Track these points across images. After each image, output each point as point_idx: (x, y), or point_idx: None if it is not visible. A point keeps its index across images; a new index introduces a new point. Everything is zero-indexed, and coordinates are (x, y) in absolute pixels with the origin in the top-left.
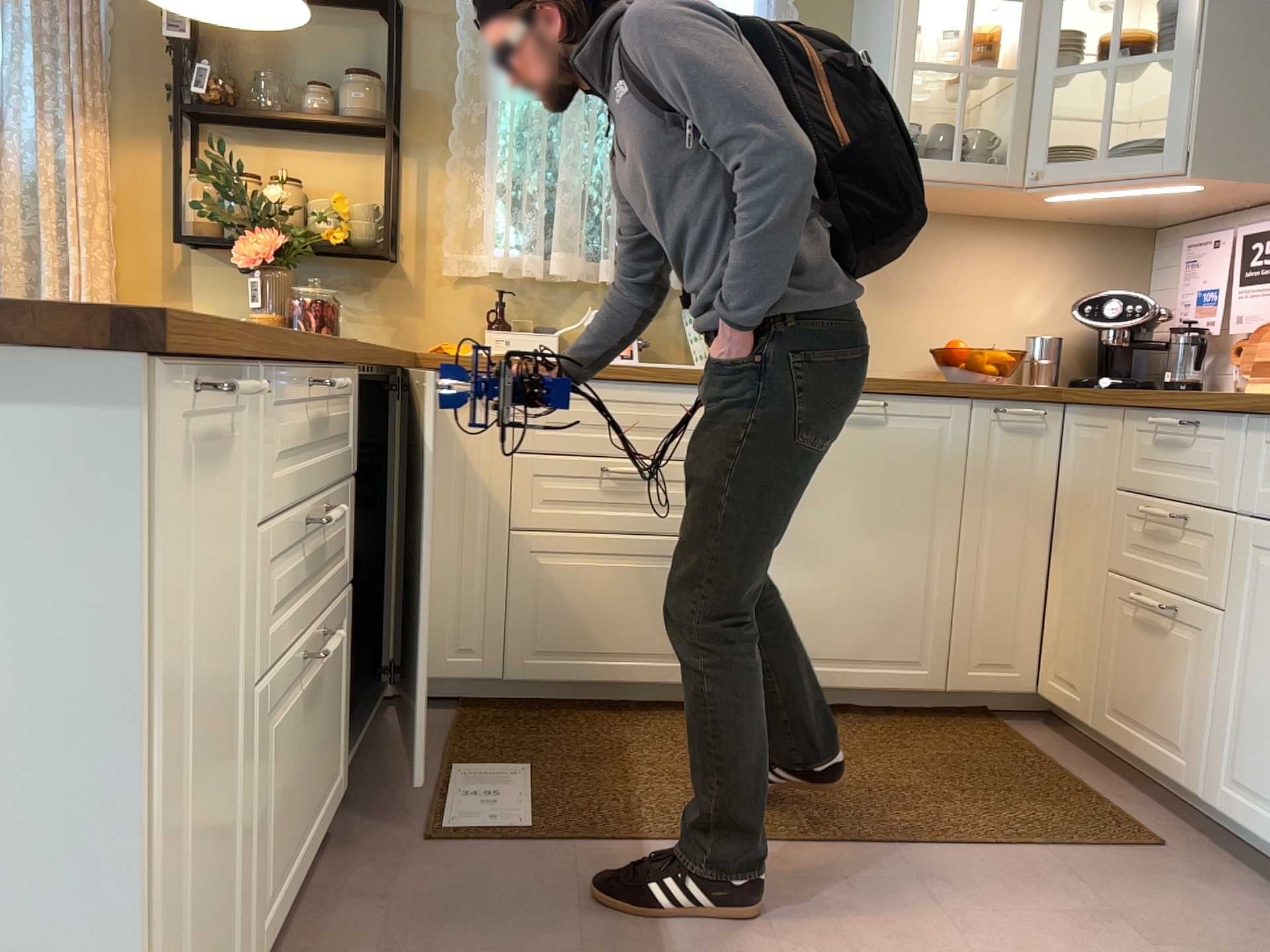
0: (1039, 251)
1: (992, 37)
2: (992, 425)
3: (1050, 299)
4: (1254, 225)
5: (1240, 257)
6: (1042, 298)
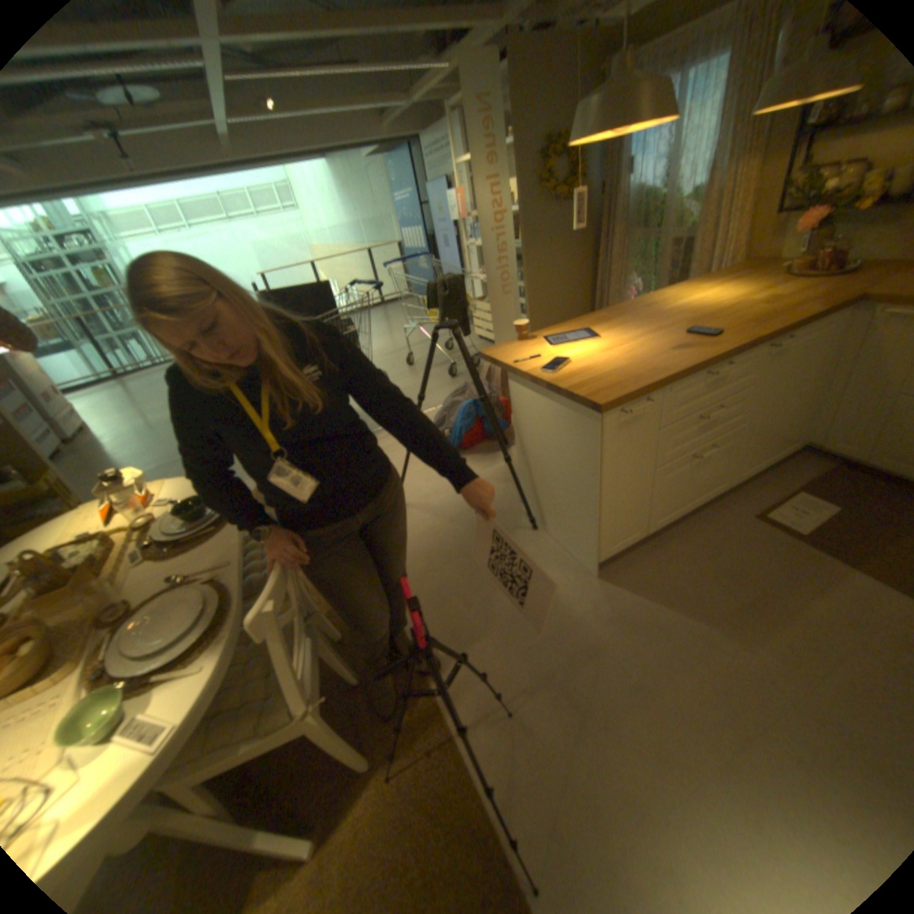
0: None
1: None
2: None
3: None
4: None
5: None
6: None
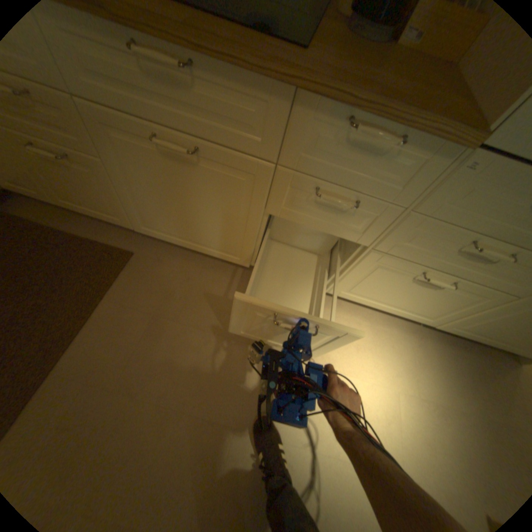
0: None
1: None
2: None
3: None
4: None
5: None
6: None
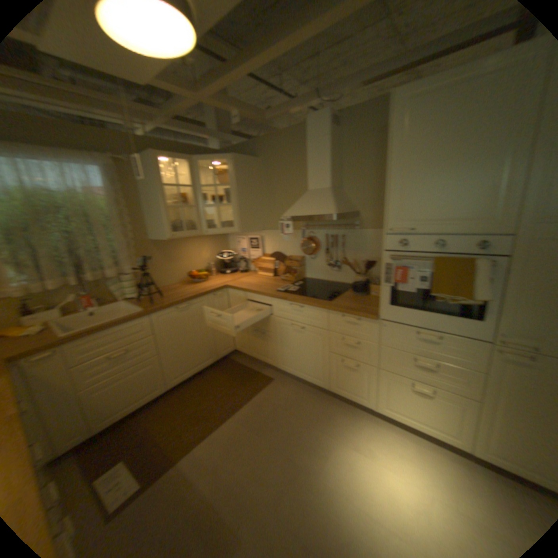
0: (205, 242)
1: (183, 192)
2: (214, 299)
3: (210, 252)
4: (251, 236)
5: (250, 243)
6: (209, 252)
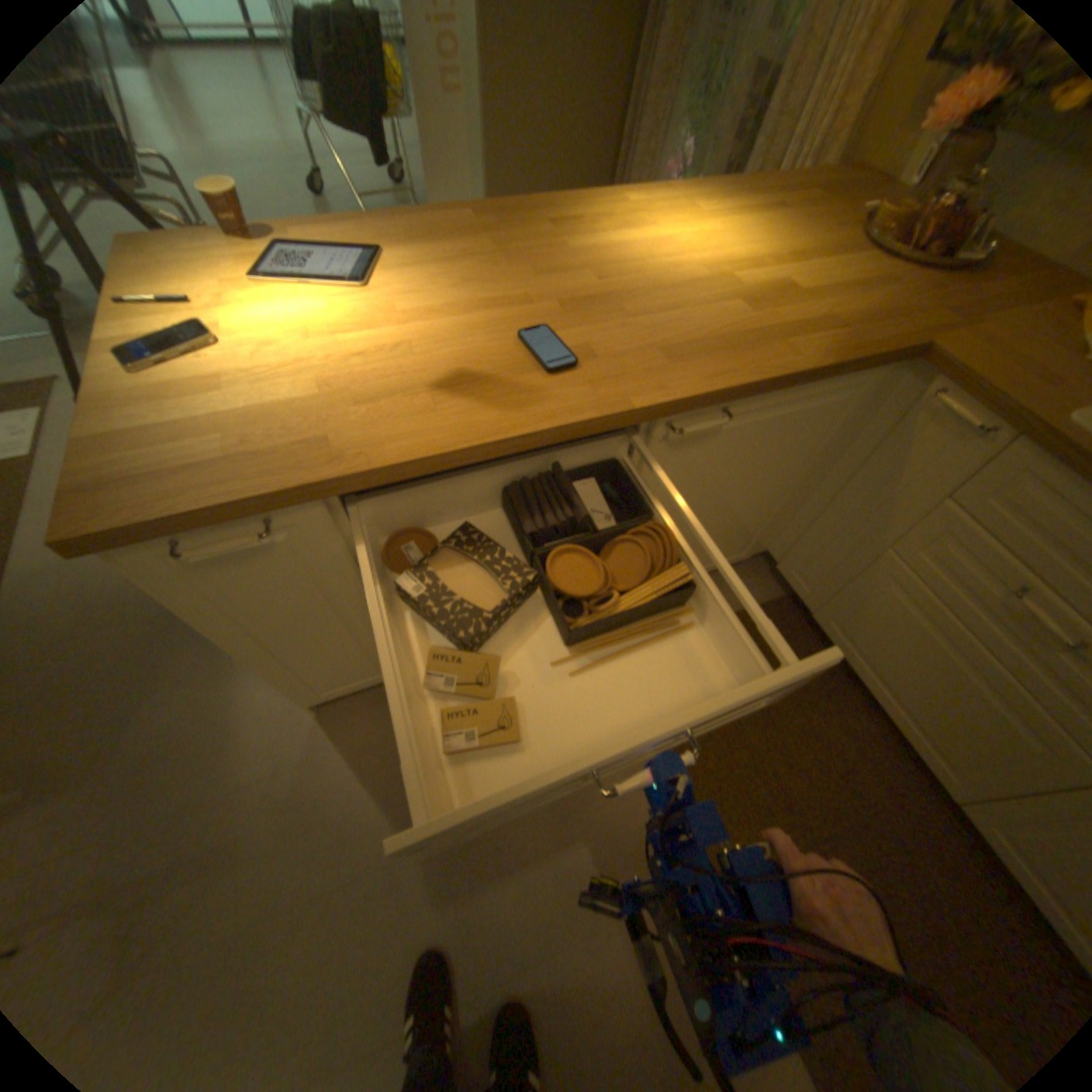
0: None
1: None
2: None
3: None
4: None
5: None
6: None
